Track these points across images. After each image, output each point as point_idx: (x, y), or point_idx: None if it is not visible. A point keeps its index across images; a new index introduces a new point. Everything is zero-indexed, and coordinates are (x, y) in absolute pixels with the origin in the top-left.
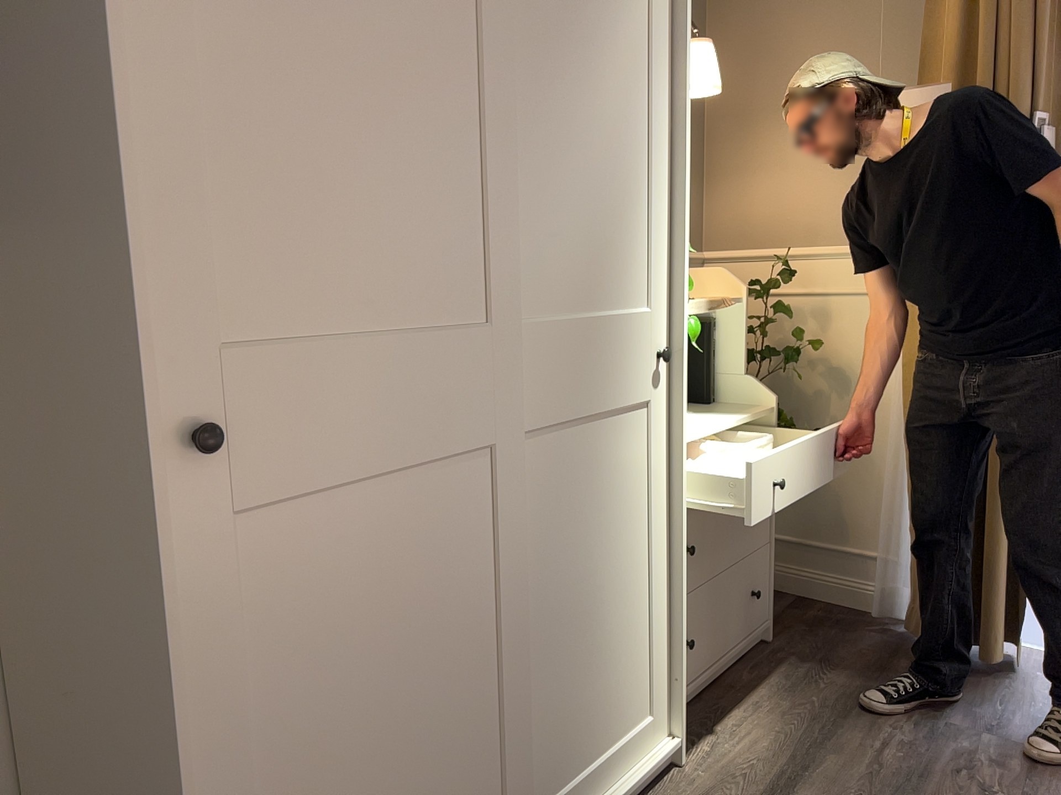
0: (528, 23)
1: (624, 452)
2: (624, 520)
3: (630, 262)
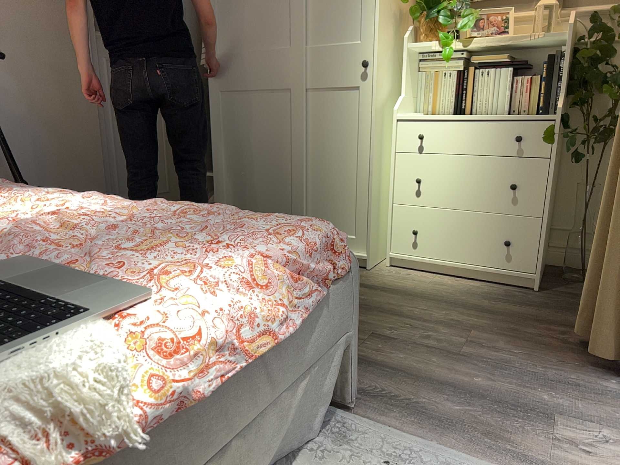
0: None
1: (340, 109)
2: (340, 140)
3: (347, 18)
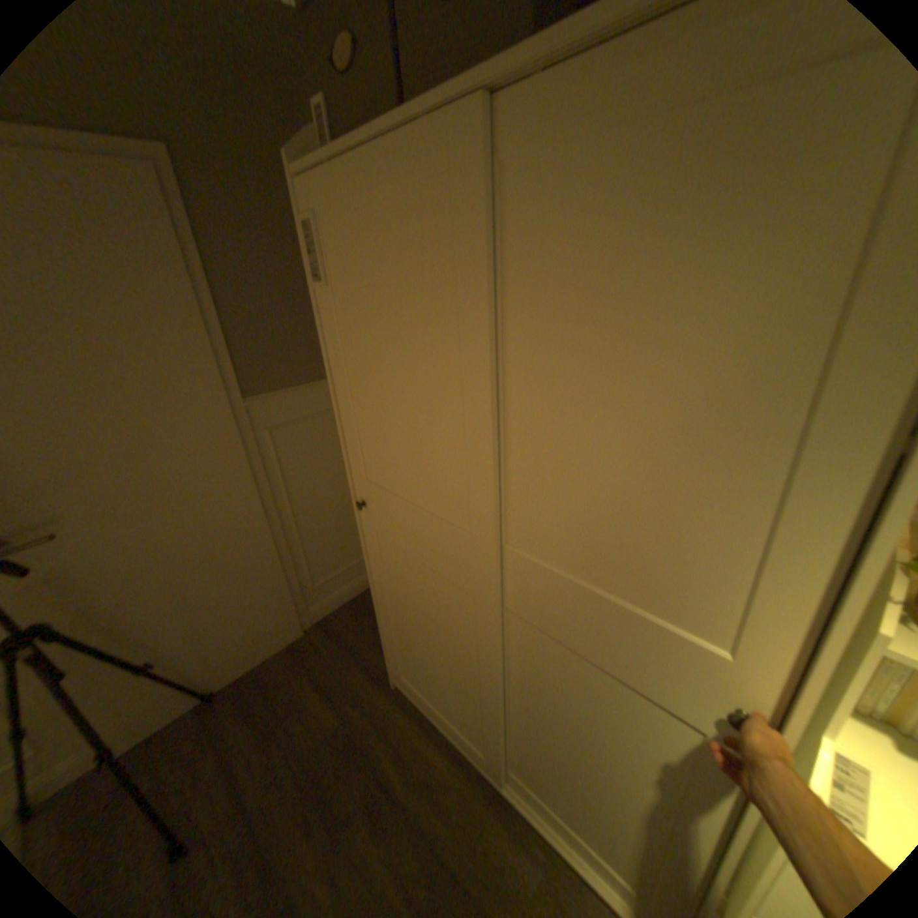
0: (529, 309)
1: (644, 729)
2: (634, 771)
3: (698, 586)
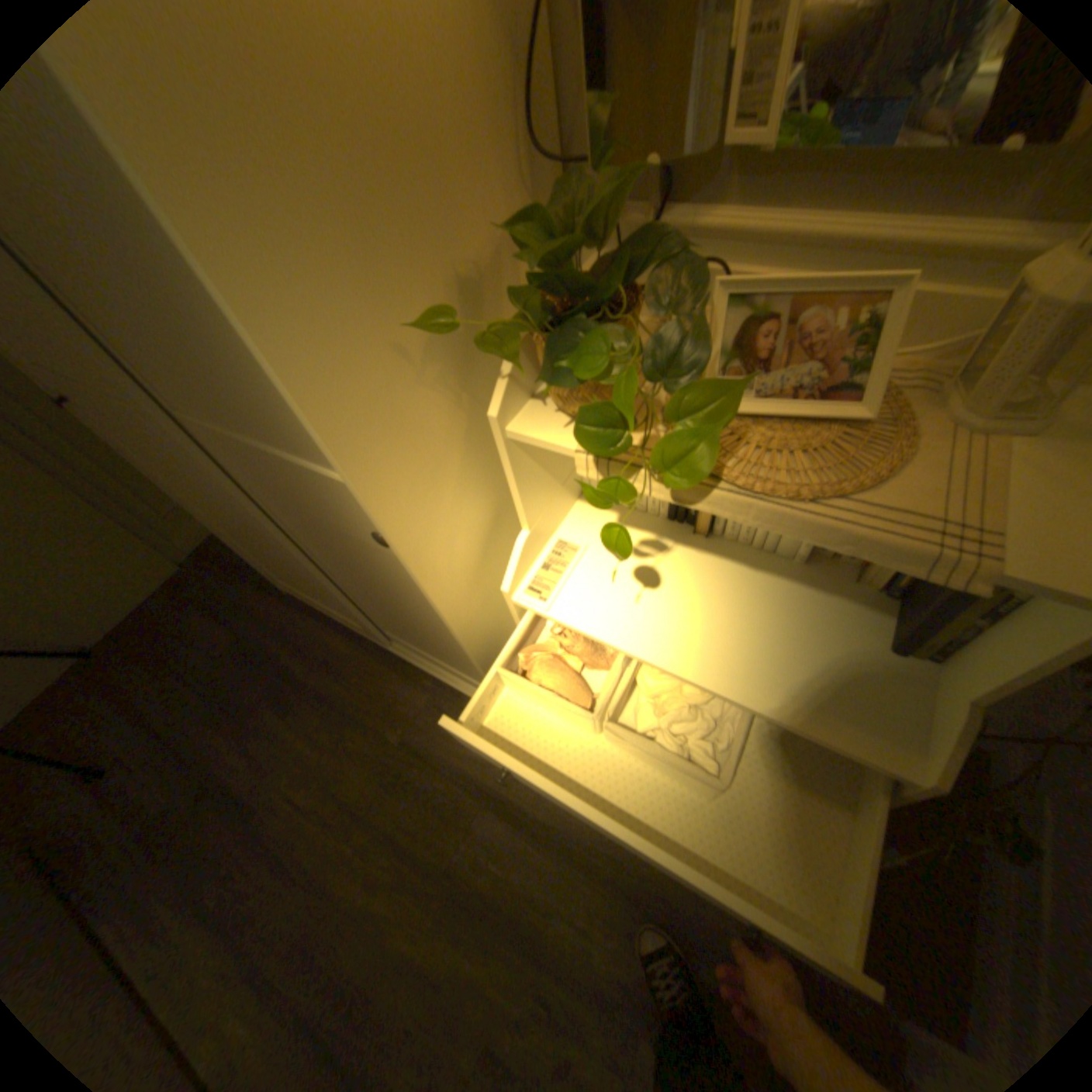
0: None
1: (383, 566)
2: (410, 602)
3: (268, 406)
